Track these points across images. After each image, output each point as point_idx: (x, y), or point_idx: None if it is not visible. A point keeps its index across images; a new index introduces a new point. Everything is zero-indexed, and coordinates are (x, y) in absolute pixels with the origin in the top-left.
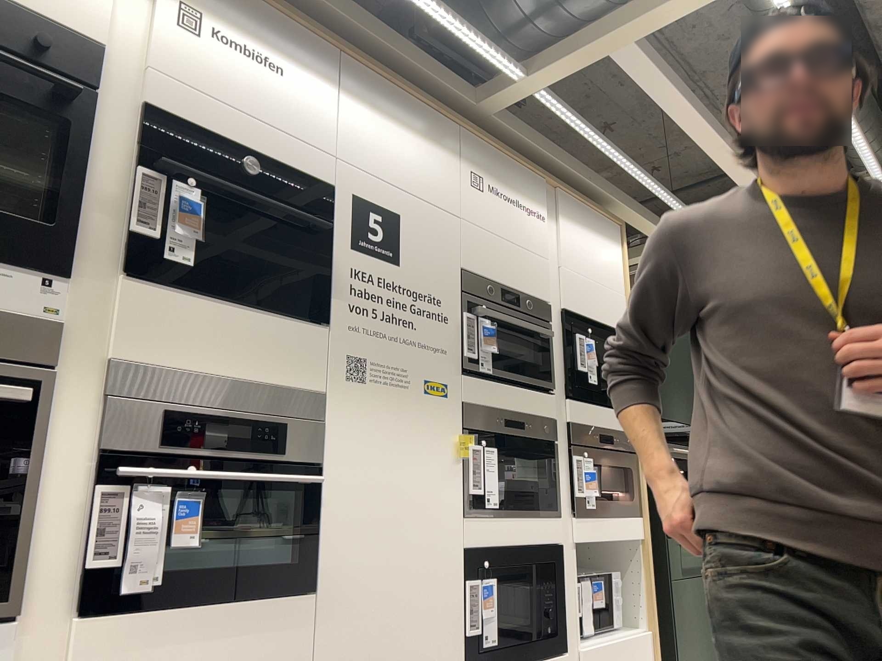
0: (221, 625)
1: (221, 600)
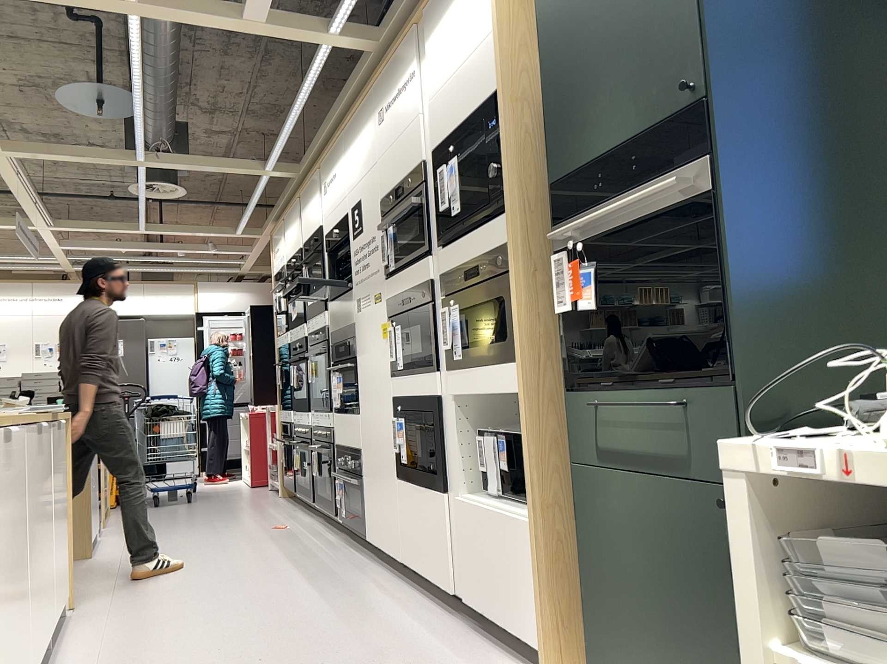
0: (347, 422)
1: (346, 413)
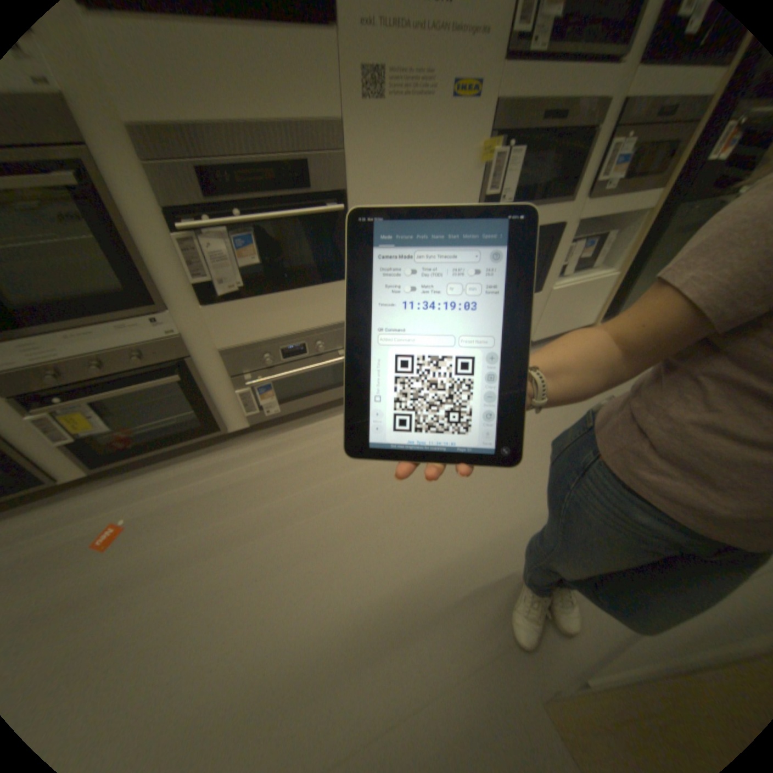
0: (289, 301)
1: (286, 288)
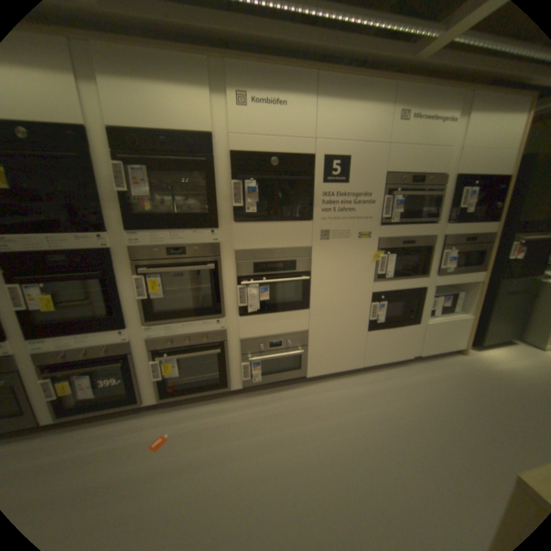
0: (278, 317)
1: (277, 311)
